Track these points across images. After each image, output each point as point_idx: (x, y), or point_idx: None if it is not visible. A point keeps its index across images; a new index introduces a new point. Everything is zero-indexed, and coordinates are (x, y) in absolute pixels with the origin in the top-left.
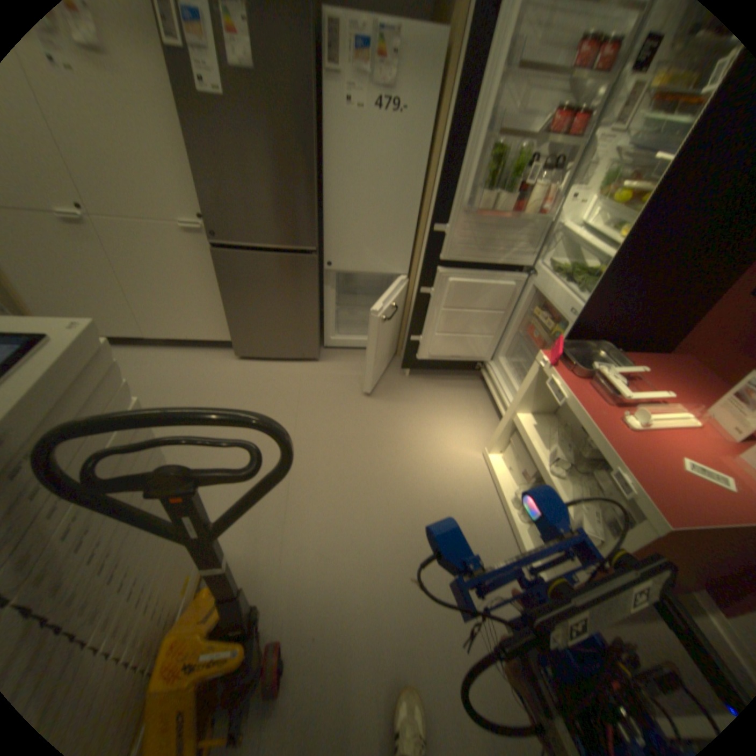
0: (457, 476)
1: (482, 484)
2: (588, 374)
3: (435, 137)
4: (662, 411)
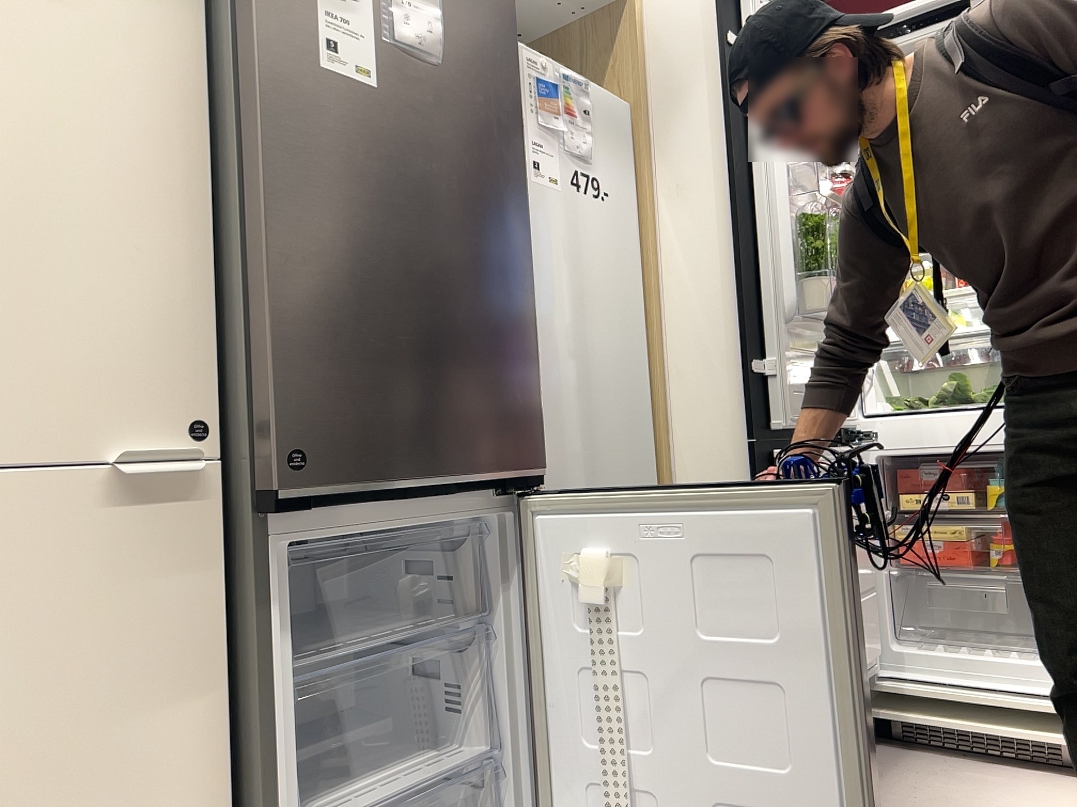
0: None
1: None
2: None
3: (641, 248)
4: None
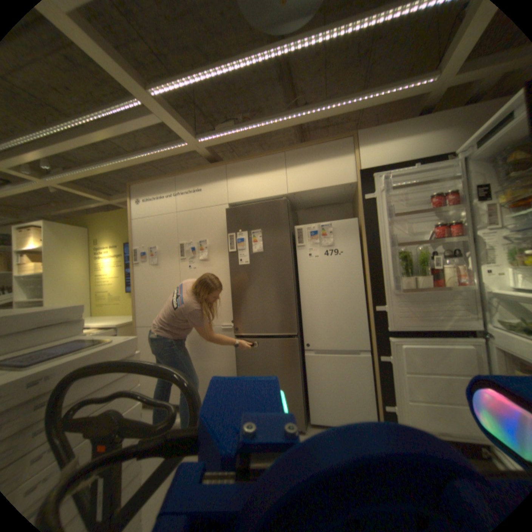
0: None
1: None
2: None
3: (364, 262)
4: None
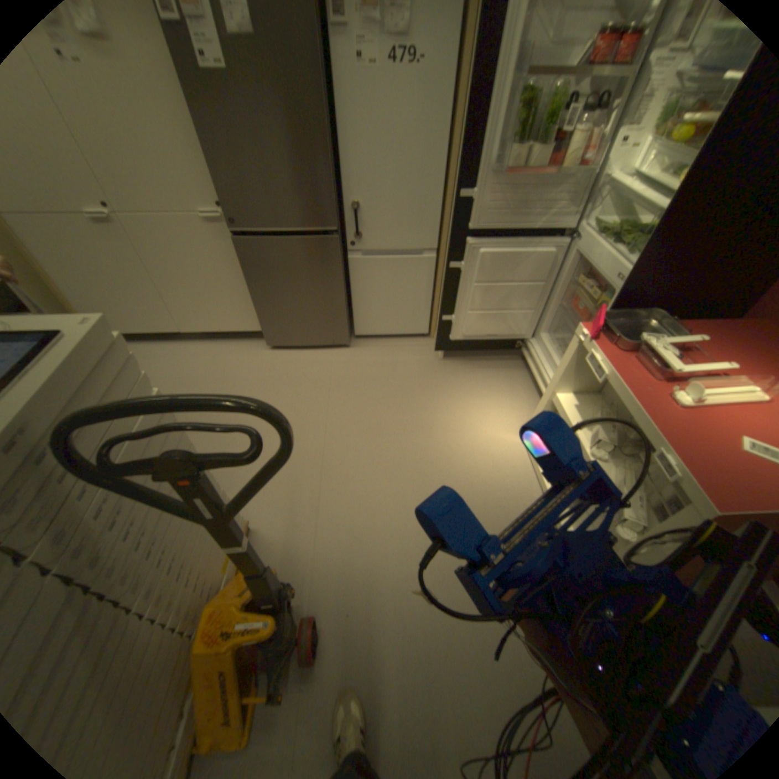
0: (493, 461)
1: (520, 468)
2: (635, 347)
3: (459, 89)
4: (722, 384)
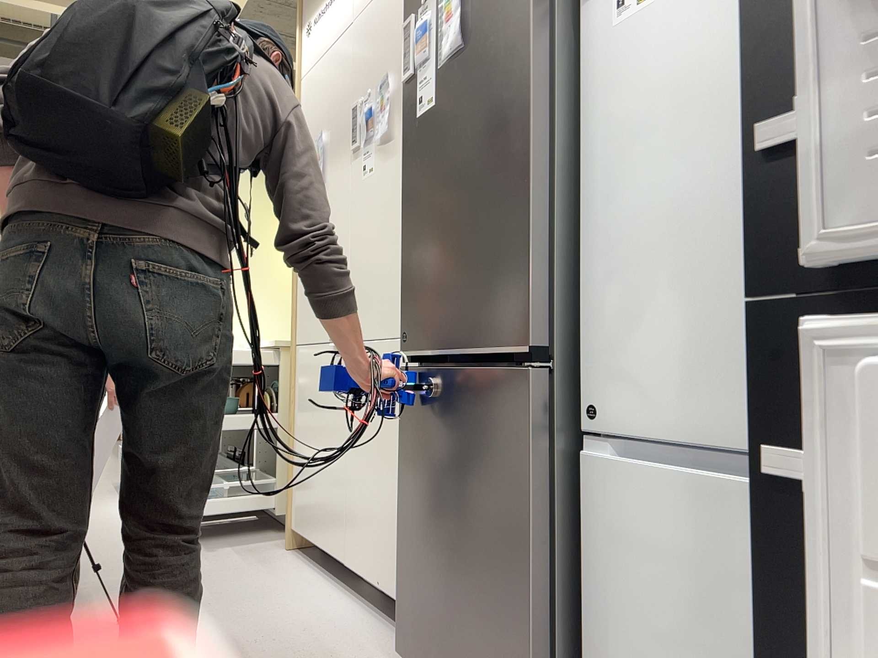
0: None
1: None
2: None
3: None
4: None
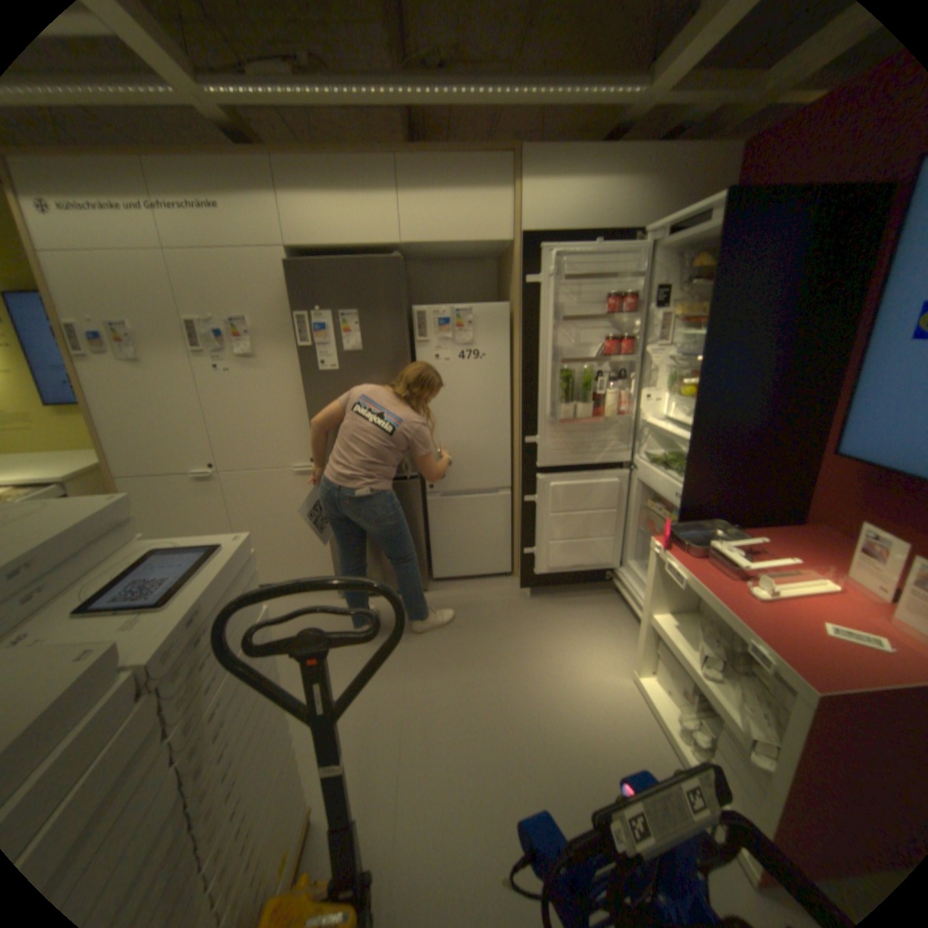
0: (606, 713)
1: (639, 720)
2: (707, 555)
3: (513, 372)
4: (796, 582)
